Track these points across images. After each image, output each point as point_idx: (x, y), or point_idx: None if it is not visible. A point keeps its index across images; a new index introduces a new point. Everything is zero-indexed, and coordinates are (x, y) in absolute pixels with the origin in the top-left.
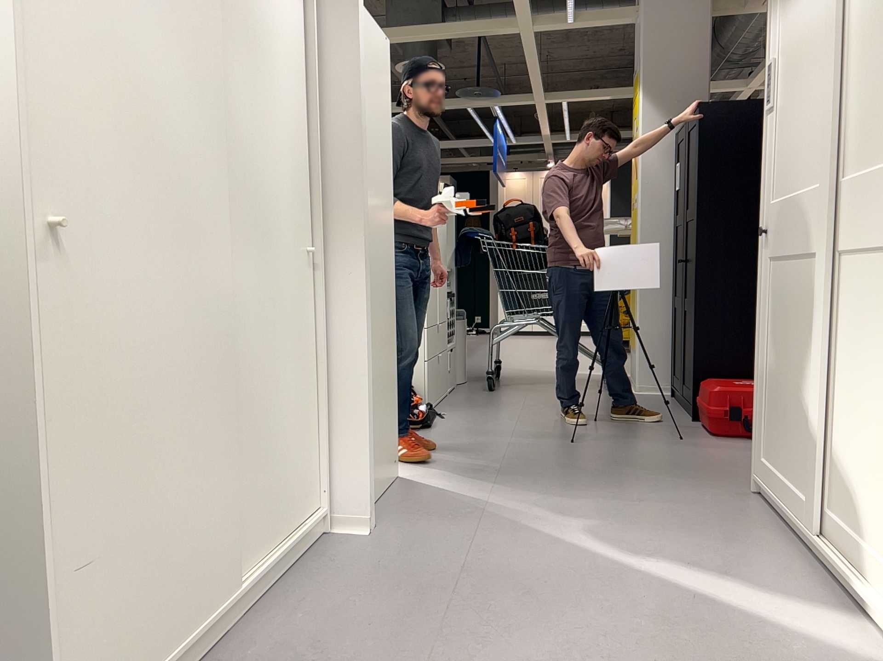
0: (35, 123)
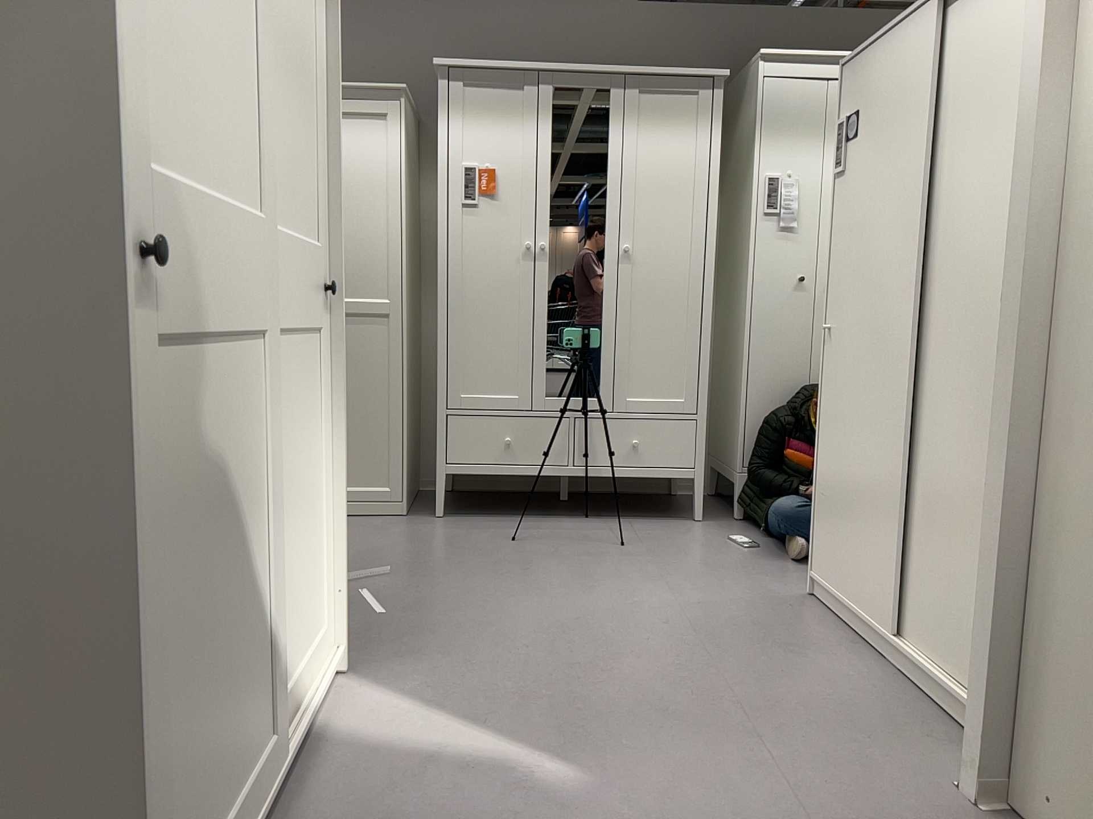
0: (830, 283)
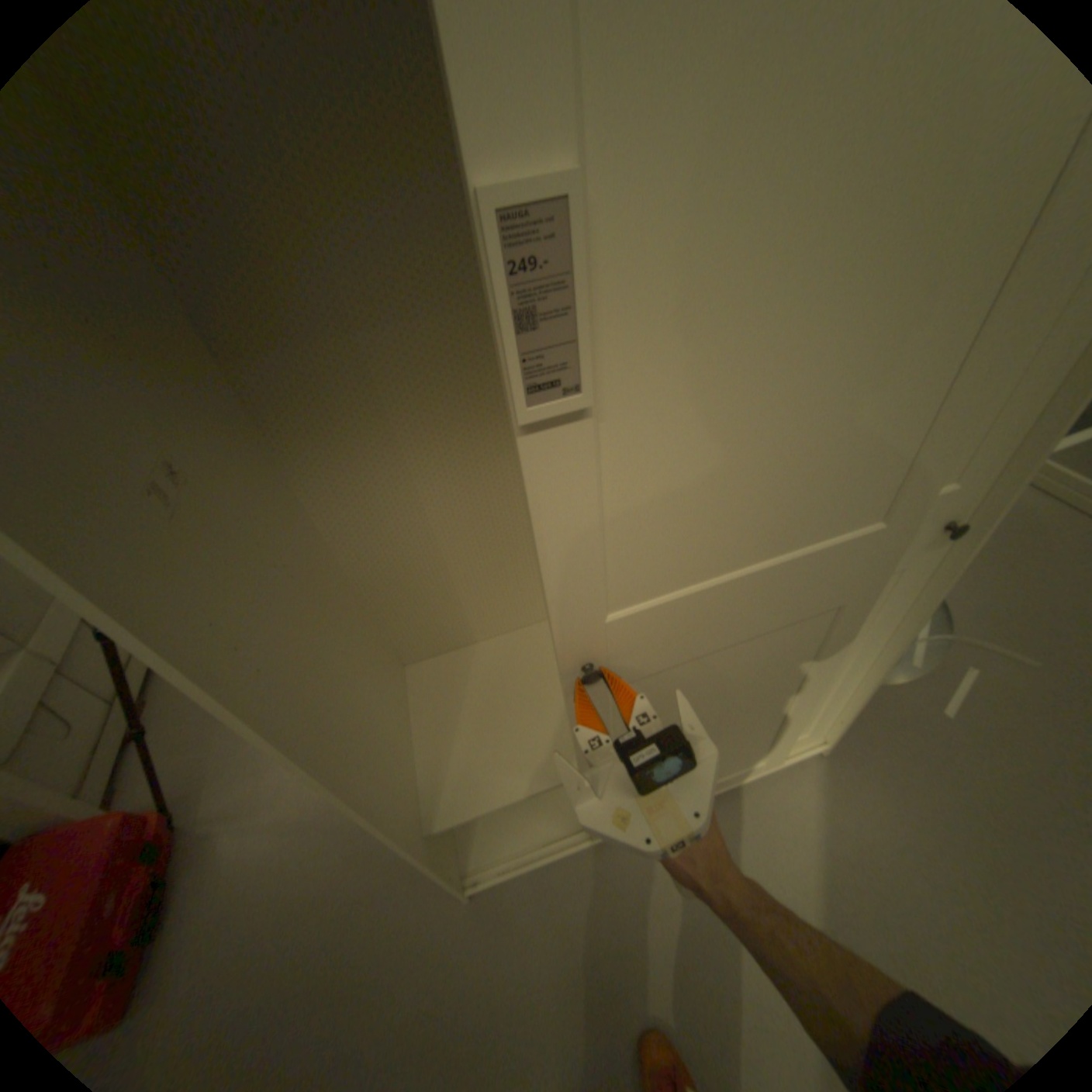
0: None
